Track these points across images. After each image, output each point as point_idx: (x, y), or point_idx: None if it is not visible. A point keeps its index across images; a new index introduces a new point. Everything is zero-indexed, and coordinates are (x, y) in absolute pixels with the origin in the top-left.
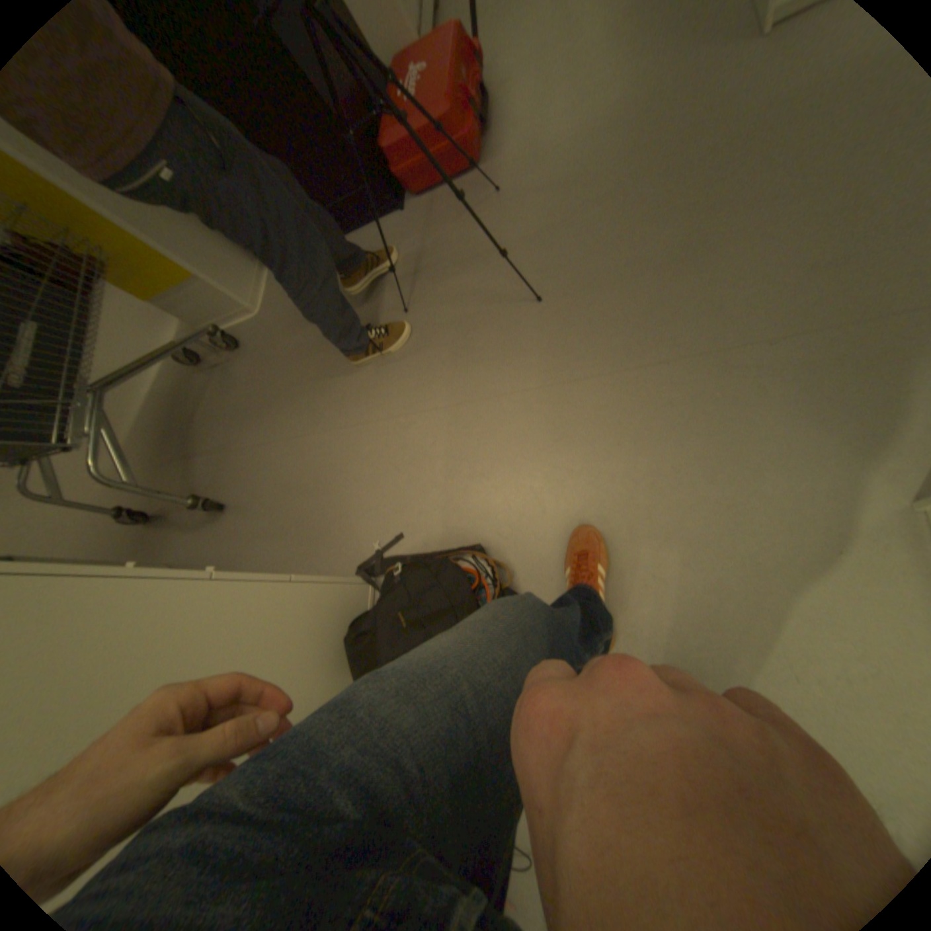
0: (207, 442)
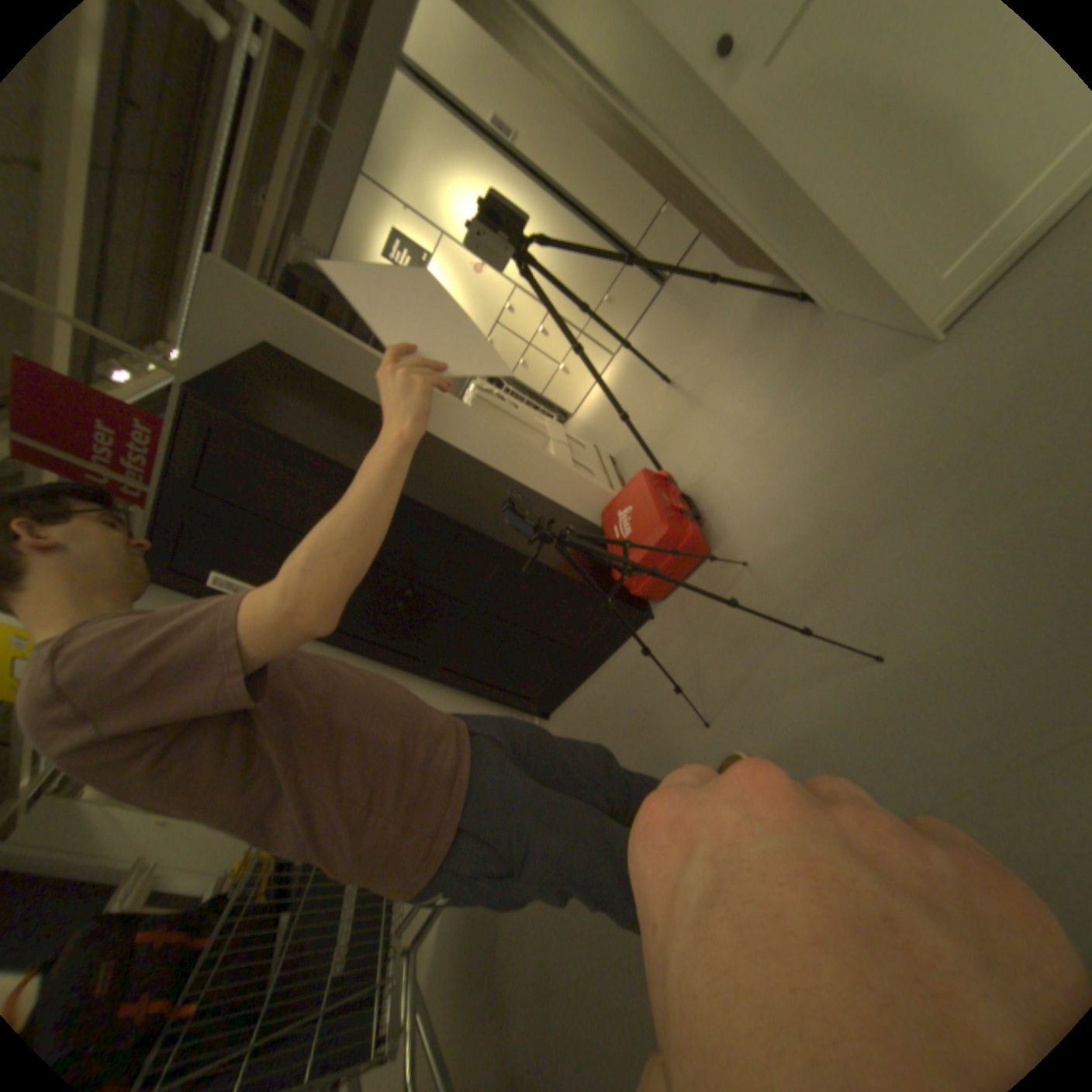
0: (520, 982)
